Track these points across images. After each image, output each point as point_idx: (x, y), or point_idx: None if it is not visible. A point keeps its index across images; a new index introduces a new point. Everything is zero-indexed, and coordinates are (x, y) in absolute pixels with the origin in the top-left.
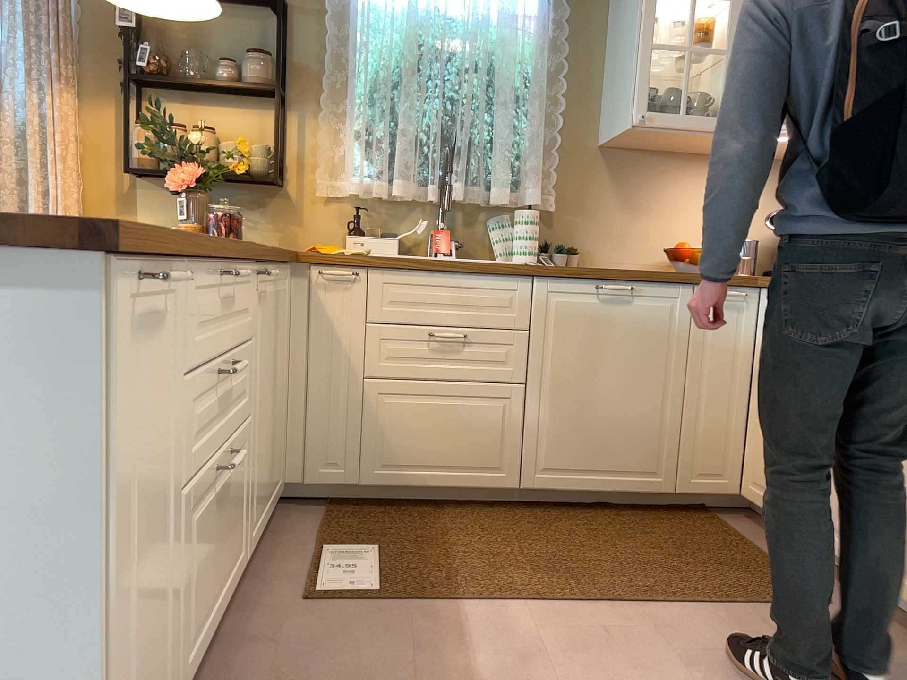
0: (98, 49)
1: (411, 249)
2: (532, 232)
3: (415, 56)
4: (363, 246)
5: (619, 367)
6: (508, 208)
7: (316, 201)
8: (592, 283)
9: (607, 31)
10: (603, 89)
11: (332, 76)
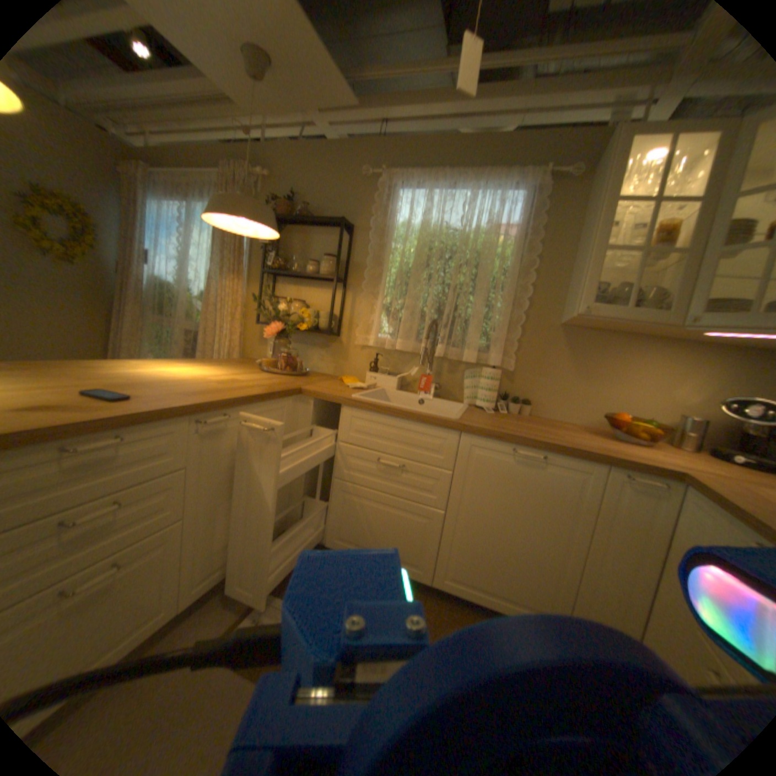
0: (257, 254)
1: (410, 385)
2: (491, 387)
3: (423, 256)
4: (375, 381)
5: (526, 520)
6: (480, 365)
7: (356, 347)
8: (510, 446)
9: (581, 234)
10: (571, 281)
11: (372, 270)
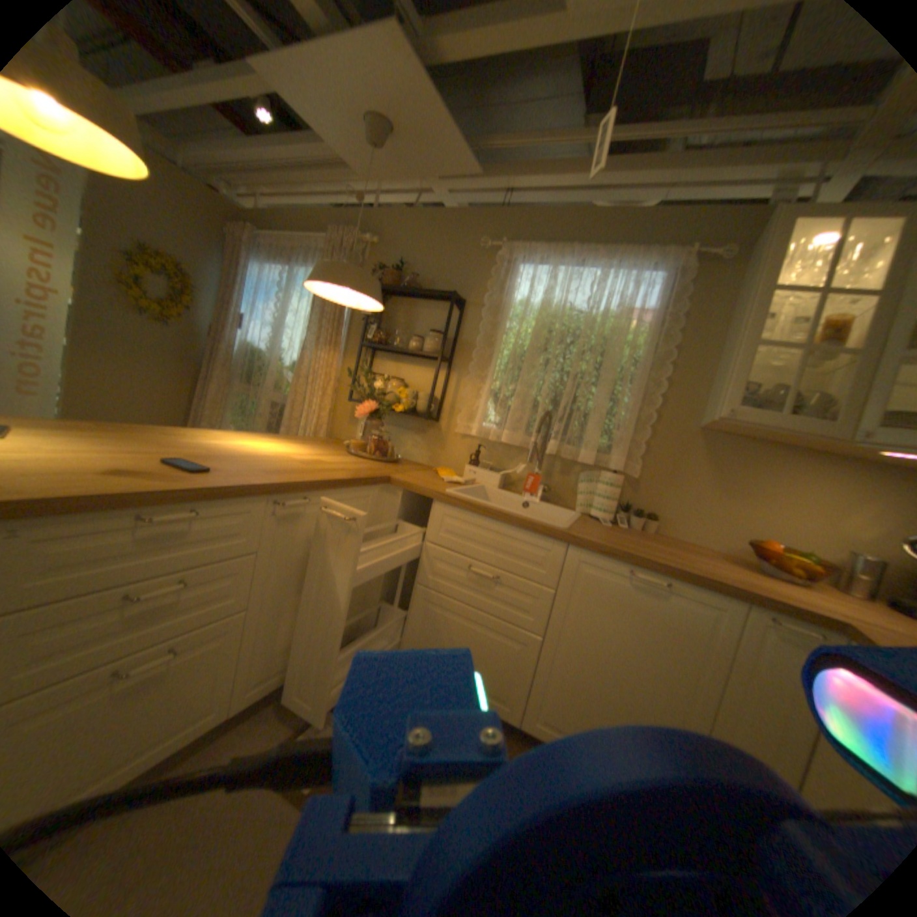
0: (357, 326)
1: (513, 484)
2: (609, 495)
3: (540, 339)
4: (474, 476)
5: (640, 659)
6: (599, 469)
7: (456, 436)
8: (626, 567)
9: (730, 325)
10: (714, 378)
11: (481, 351)
